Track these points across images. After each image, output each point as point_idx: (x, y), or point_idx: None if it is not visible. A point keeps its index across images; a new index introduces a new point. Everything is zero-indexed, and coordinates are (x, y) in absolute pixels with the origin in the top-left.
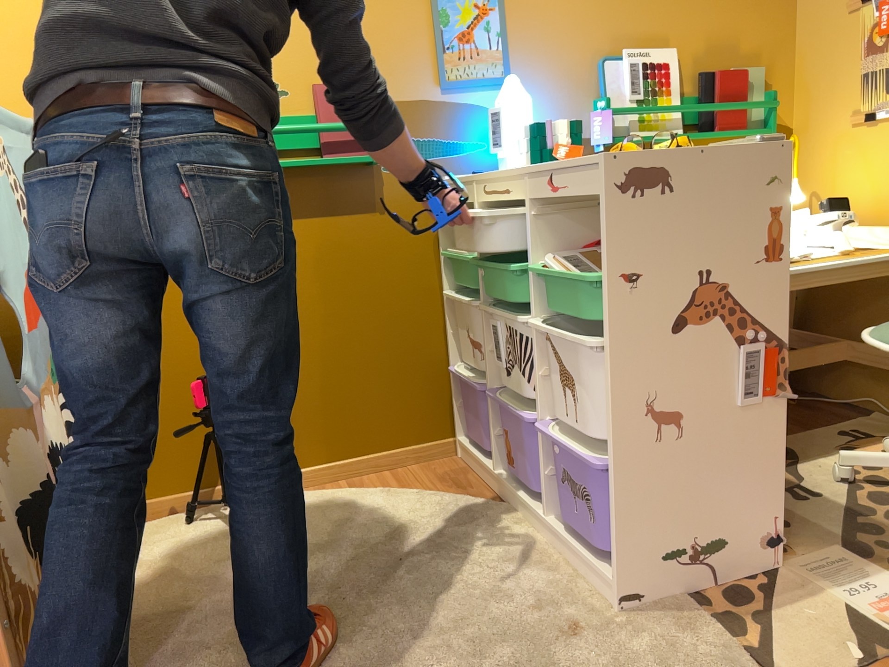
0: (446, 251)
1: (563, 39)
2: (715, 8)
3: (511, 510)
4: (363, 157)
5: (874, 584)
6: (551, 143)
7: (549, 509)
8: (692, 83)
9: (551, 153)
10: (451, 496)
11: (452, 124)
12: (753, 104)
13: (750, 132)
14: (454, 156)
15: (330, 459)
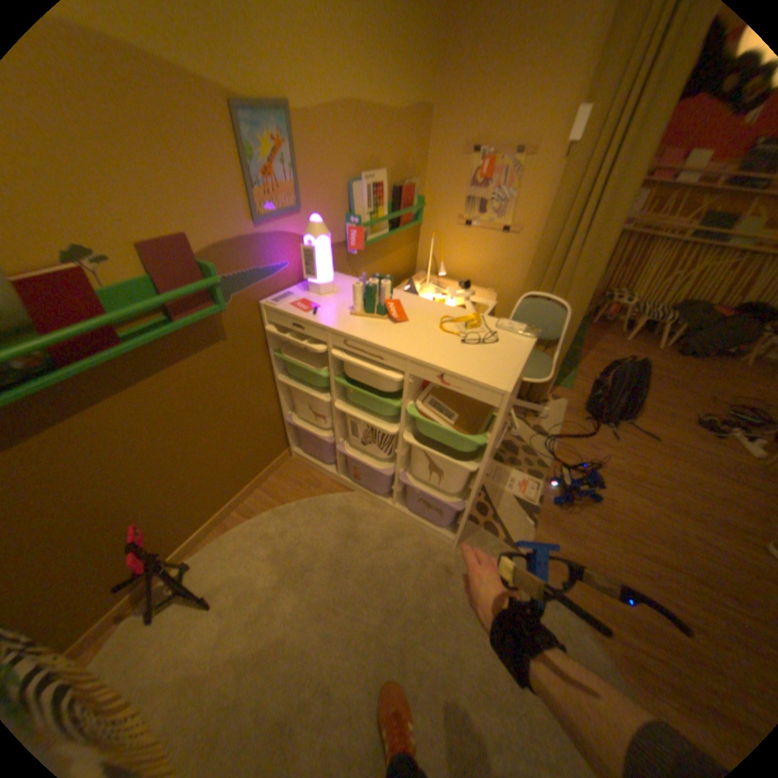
0: (276, 351)
1: (329, 166)
2: (401, 135)
3: (360, 496)
4: (212, 310)
5: (512, 475)
6: (377, 296)
7: (396, 500)
8: (389, 192)
9: (376, 303)
10: (319, 498)
11: (265, 253)
12: (417, 209)
13: (413, 225)
14: (269, 279)
15: (222, 507)
